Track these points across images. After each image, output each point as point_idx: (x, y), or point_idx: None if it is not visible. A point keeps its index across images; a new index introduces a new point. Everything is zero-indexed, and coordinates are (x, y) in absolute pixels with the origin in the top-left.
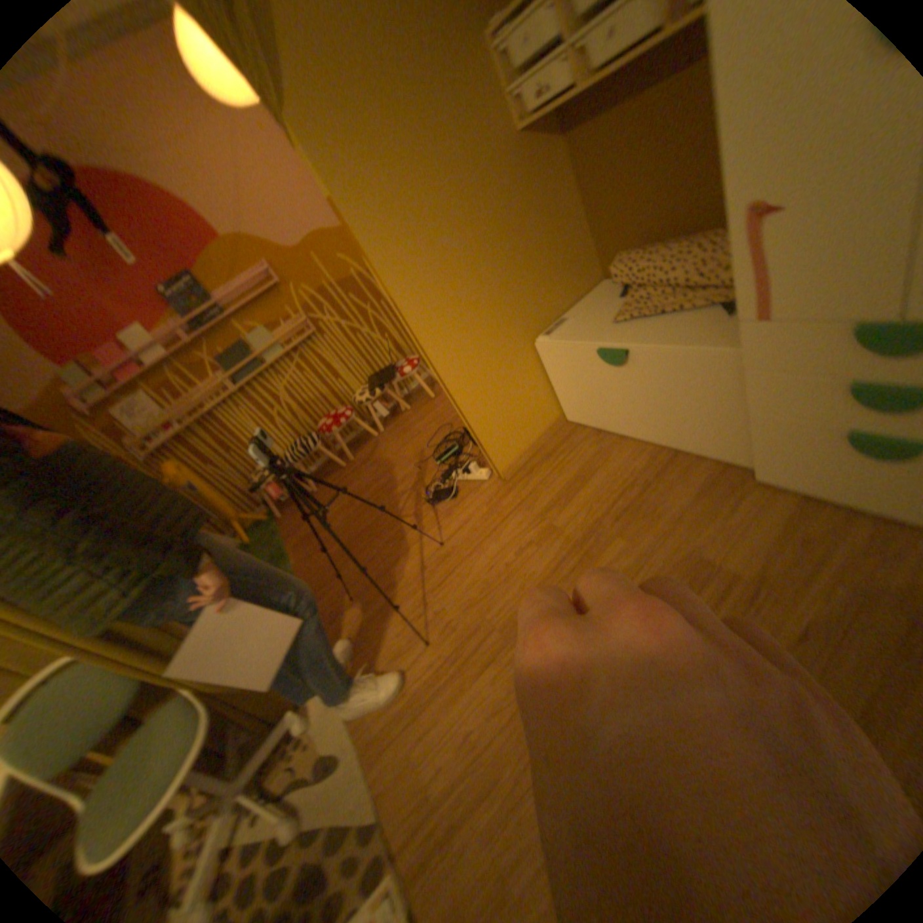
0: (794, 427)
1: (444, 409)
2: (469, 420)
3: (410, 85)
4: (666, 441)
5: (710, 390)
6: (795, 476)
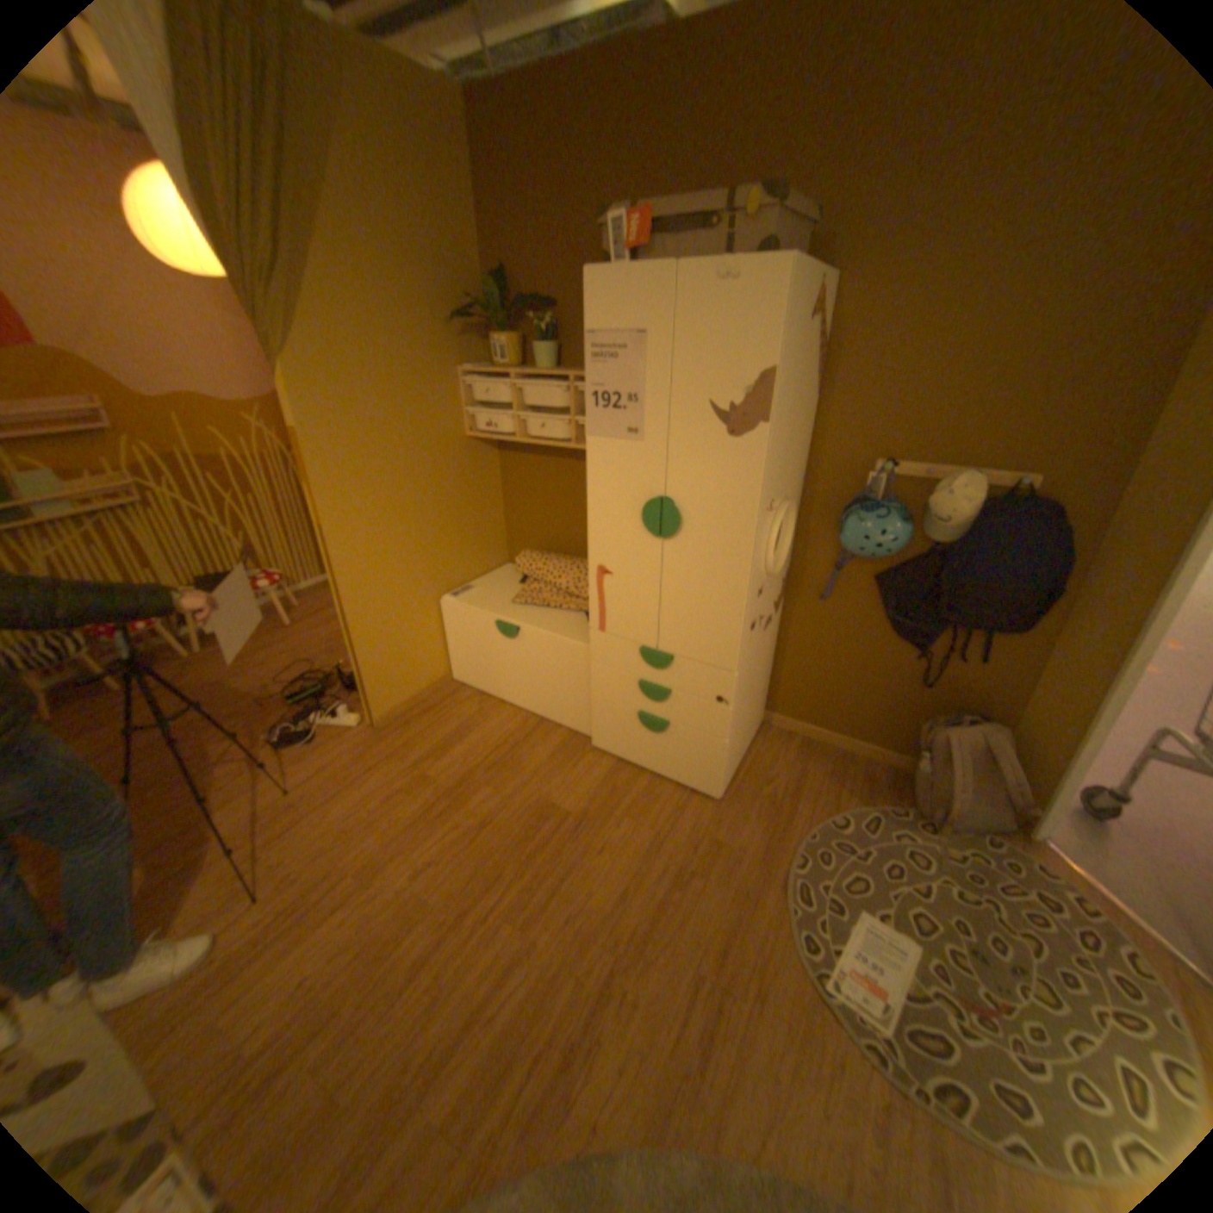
0: (613, 706)
1: (303, 644)
2: (358, 661)
3: (392, 380)
4: (536, 710)
5: (570, 672)
6: (613, 743)
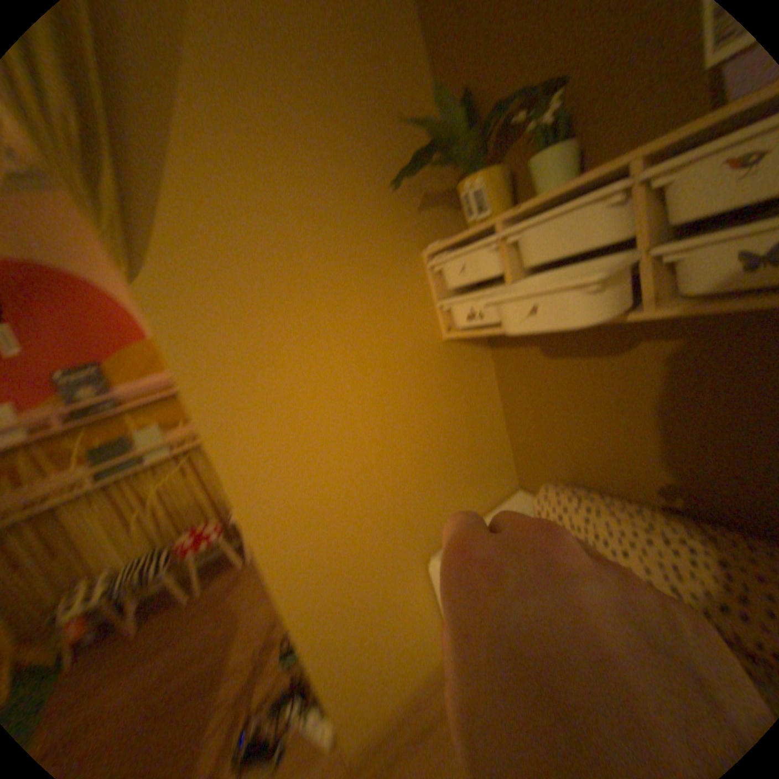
0: None
1: None
2: (313, 672)
3: (327, 280)
4: None
5: None
6: None
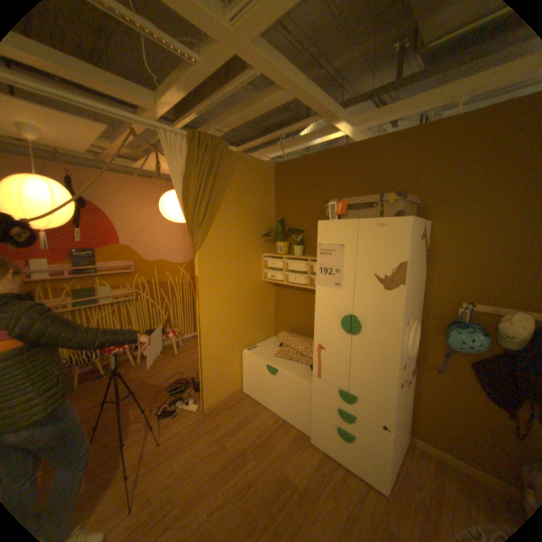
0: (324, 421)
1: (181, 364)
2: (203, 378)
3: (237, 259)
4: (282, 416)
5: (301, 397)
6: (323, 444)
